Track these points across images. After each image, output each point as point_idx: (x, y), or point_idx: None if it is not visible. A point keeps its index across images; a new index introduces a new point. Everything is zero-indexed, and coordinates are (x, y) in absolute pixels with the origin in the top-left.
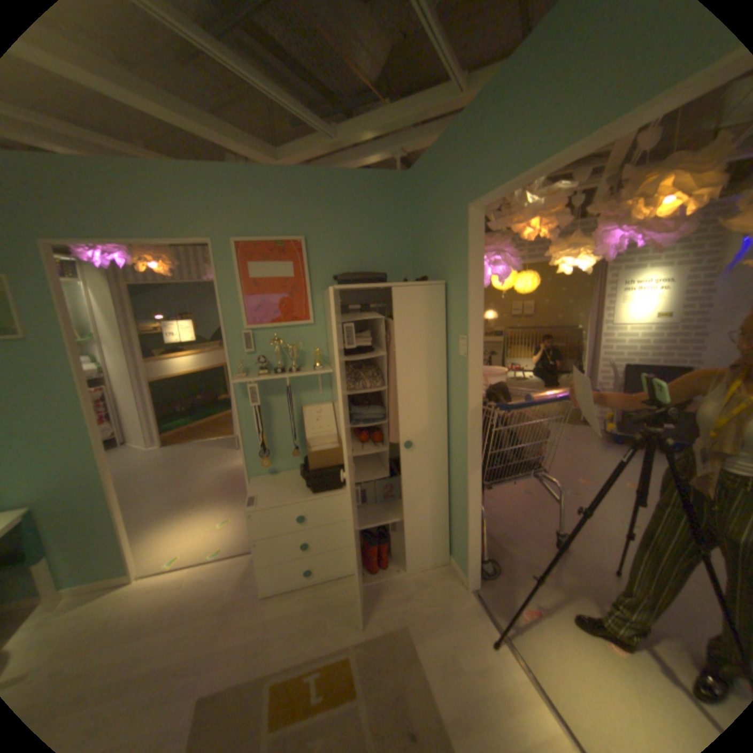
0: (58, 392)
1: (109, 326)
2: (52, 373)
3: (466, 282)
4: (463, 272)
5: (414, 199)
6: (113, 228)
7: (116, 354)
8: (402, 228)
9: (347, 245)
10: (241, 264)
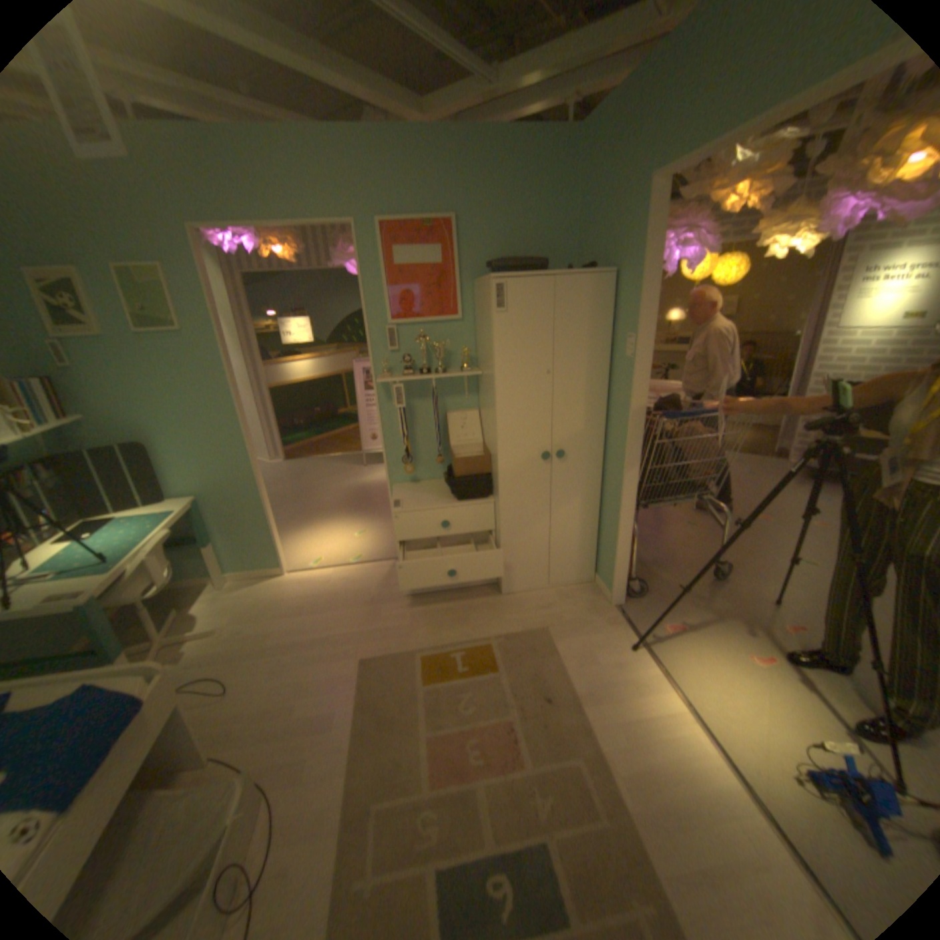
0: (213, 387)
1: (224, 323)
2: (206, 367)
3: (641, 270)
4: (638, 257)
5: (588, 161)
6: (255, 208)
7: (234, 355)
8: (569, 200)
9: (503, 223)
10: (385, 248)
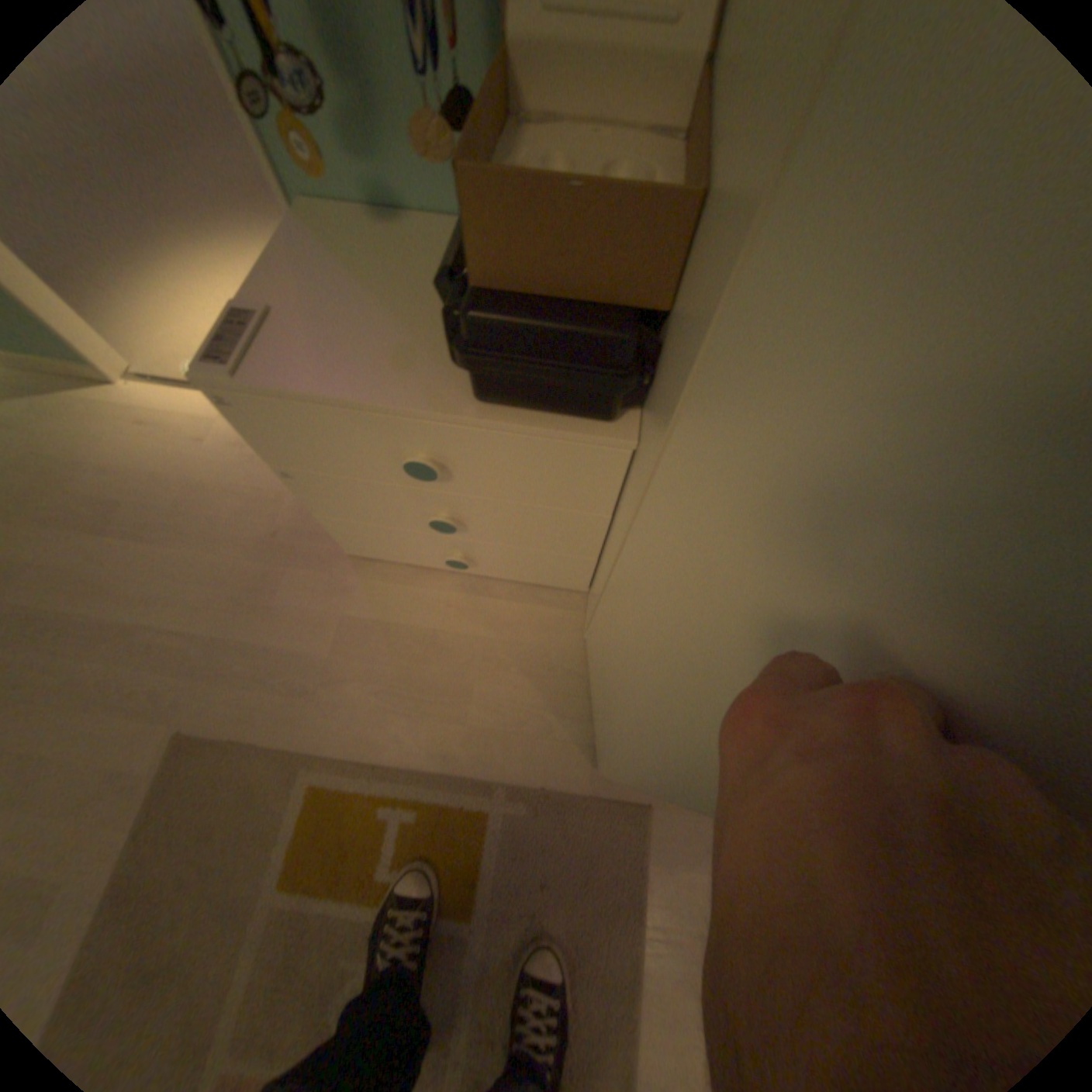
0: None
1: None
2: None
3: None
4: None
5: None
6: None
7: None
8: None
9: None
10: None
